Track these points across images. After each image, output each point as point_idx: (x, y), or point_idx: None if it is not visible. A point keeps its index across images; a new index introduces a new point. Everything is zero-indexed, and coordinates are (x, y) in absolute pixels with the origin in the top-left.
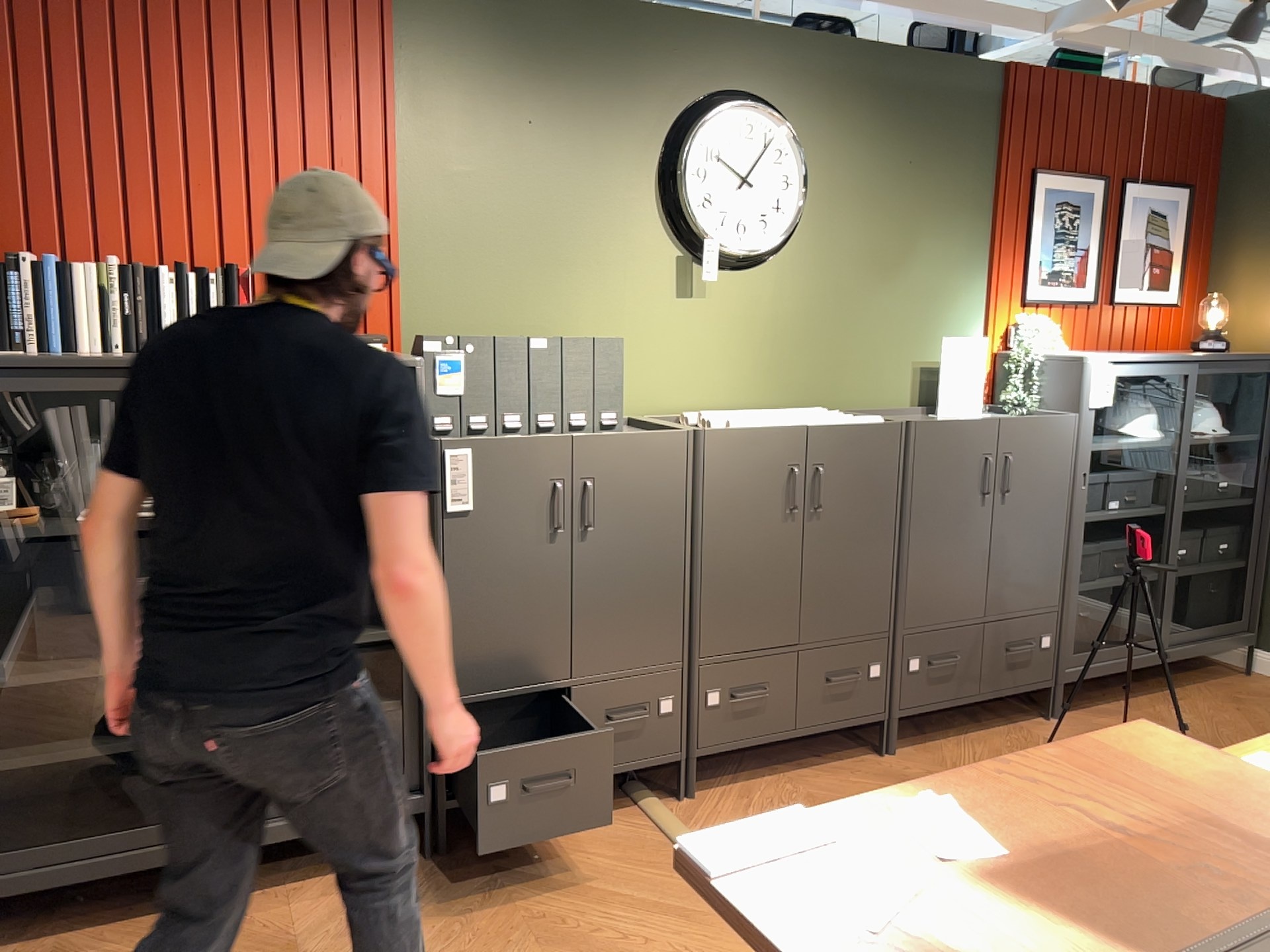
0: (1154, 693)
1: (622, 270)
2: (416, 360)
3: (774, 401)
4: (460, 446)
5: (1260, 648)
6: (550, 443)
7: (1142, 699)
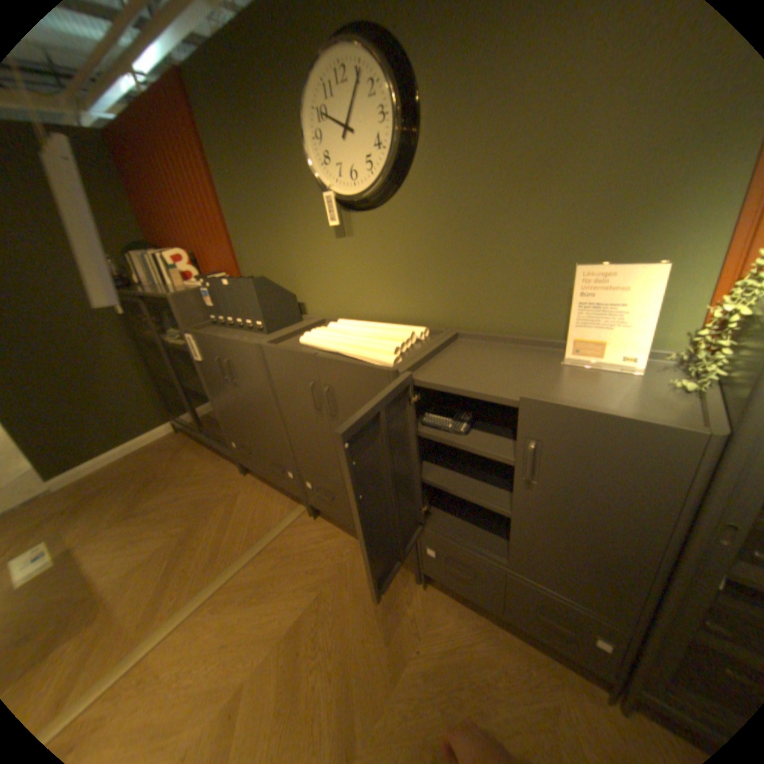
0: None
1: (303, 224)
2: (166, 295)
3: (412, 317)
4: (188, 334)
5: None
6: (209, 338)
7: None
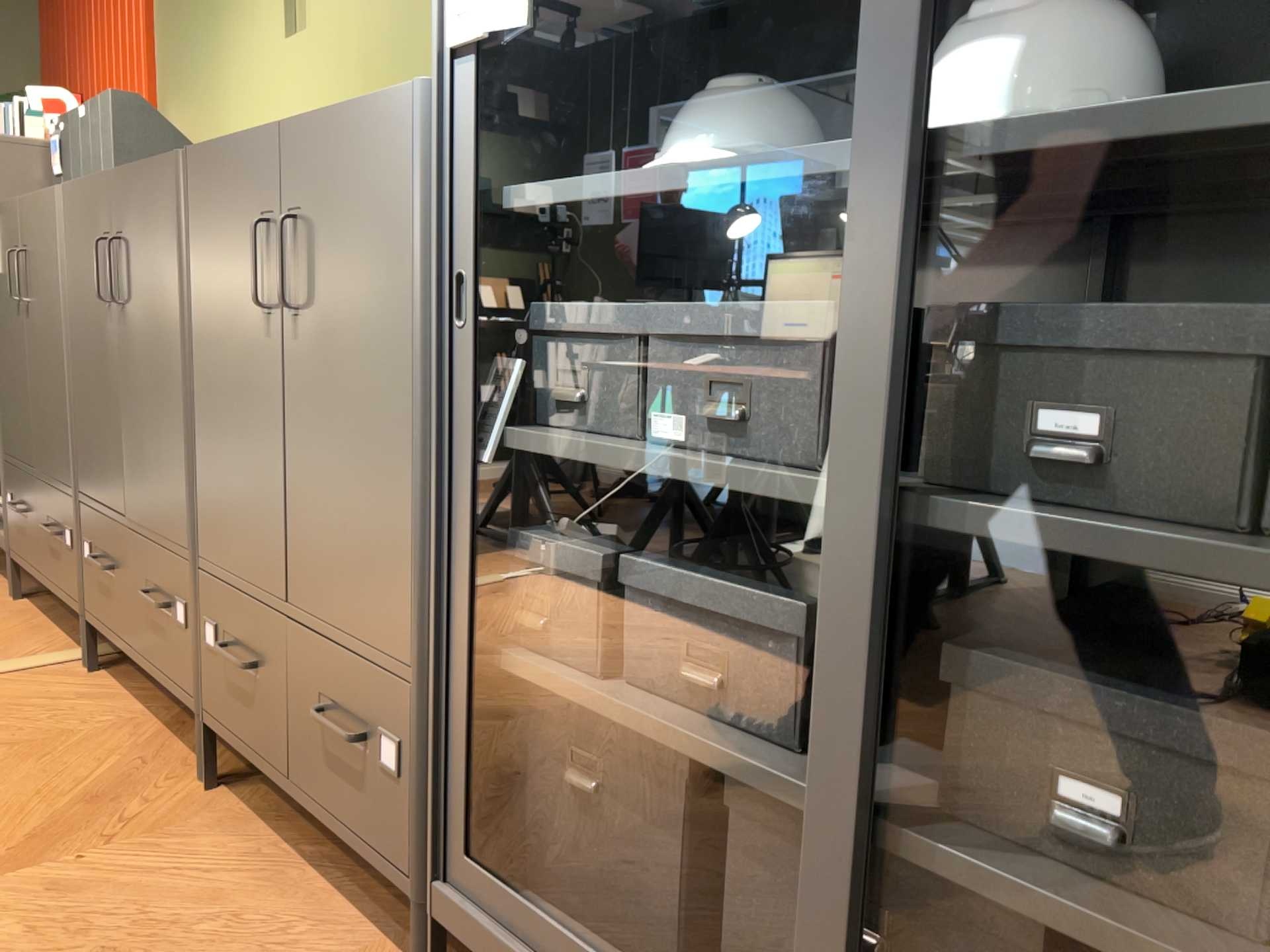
0: None
1: (250, 23)
2: None
3: None
4: None
5: None
6: (13, 208)
7: None
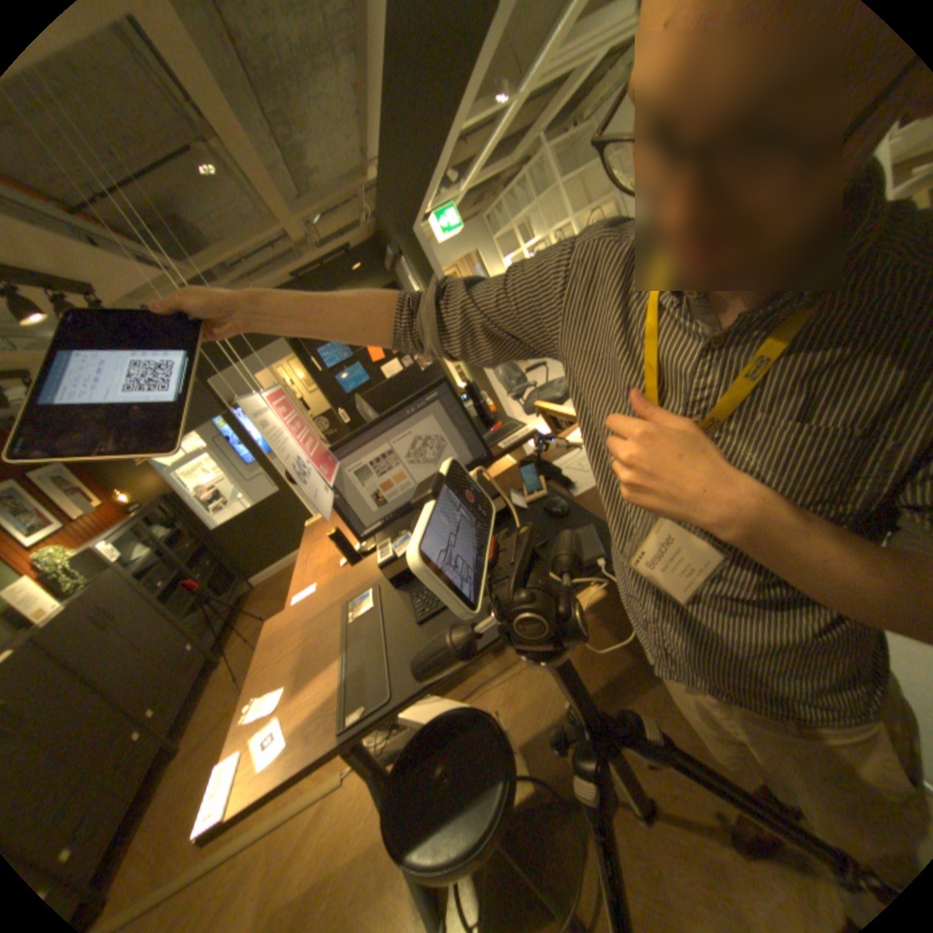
0: (236, 623)
1: None
2: None
3: None
4: None
5: (248, 580)
6: None
7: (235, 629)
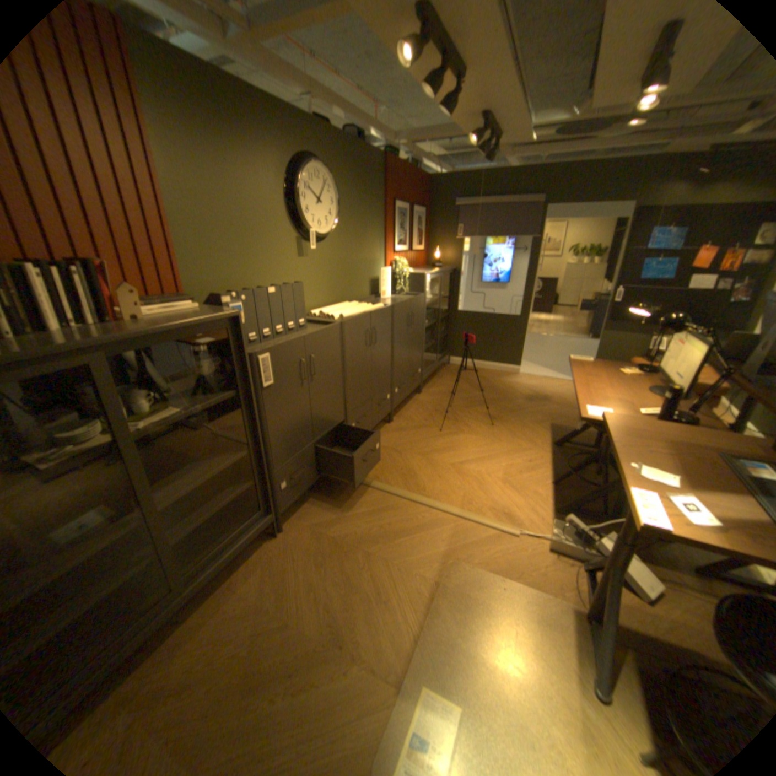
0: (434, 377)
1: (276, 245)
2: (239, 310)
3: (333, 300)
4: (265, 352)
5: (449, 356)
6: (297, 341)
7: (433, 380)
